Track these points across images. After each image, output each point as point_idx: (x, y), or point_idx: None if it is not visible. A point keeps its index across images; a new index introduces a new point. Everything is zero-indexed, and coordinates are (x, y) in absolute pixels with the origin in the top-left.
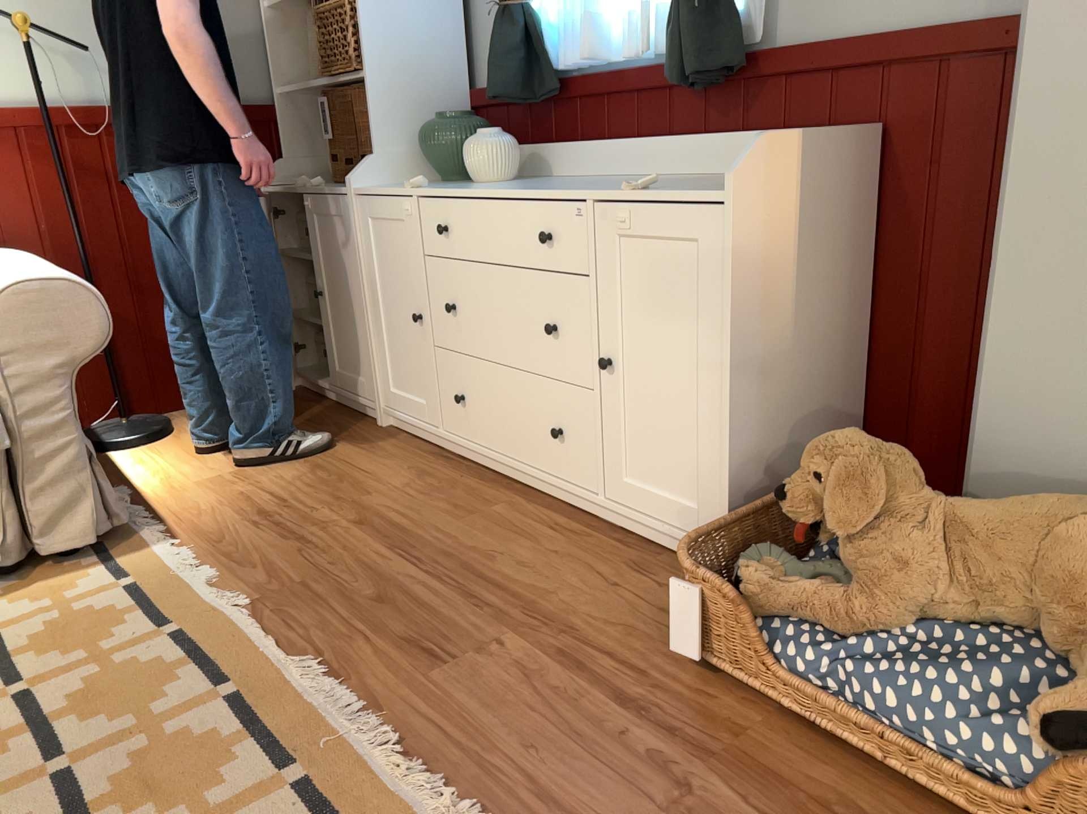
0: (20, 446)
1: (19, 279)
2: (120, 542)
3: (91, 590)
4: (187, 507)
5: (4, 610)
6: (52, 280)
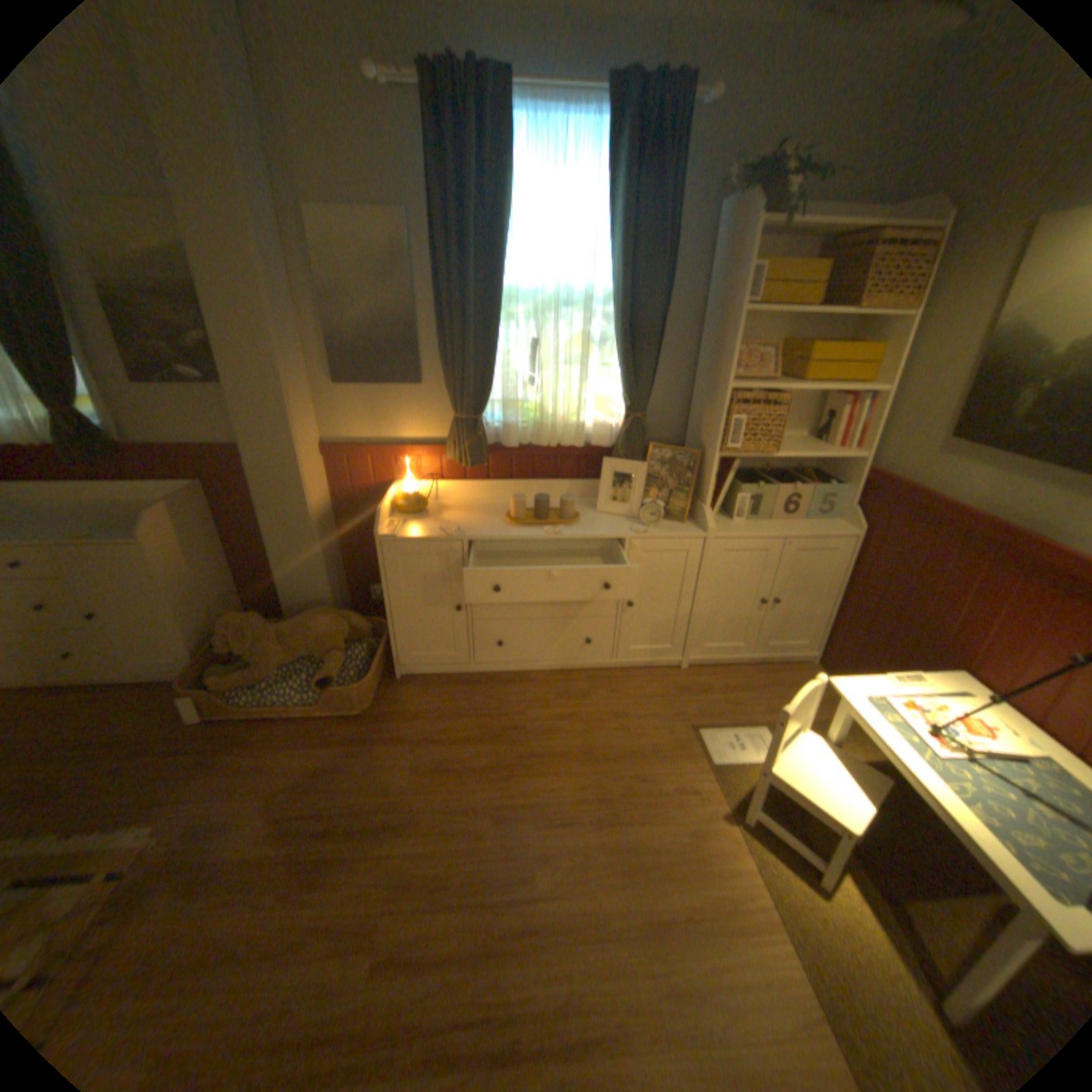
0: None
1: None
2: None
3: None
4: None
5: None
6: None
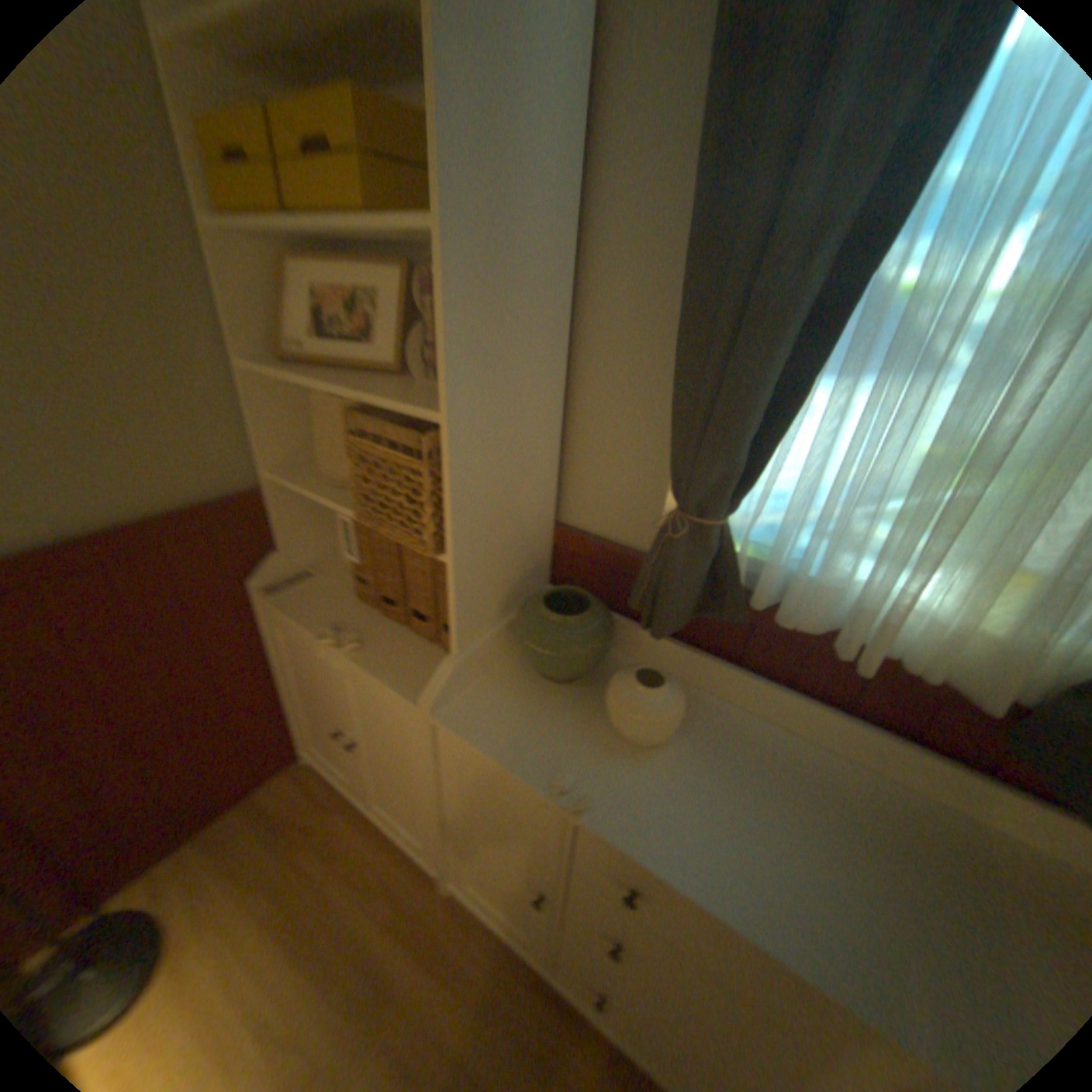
0: None
1: None
2: None
3: None
4: None
5: None
6: None
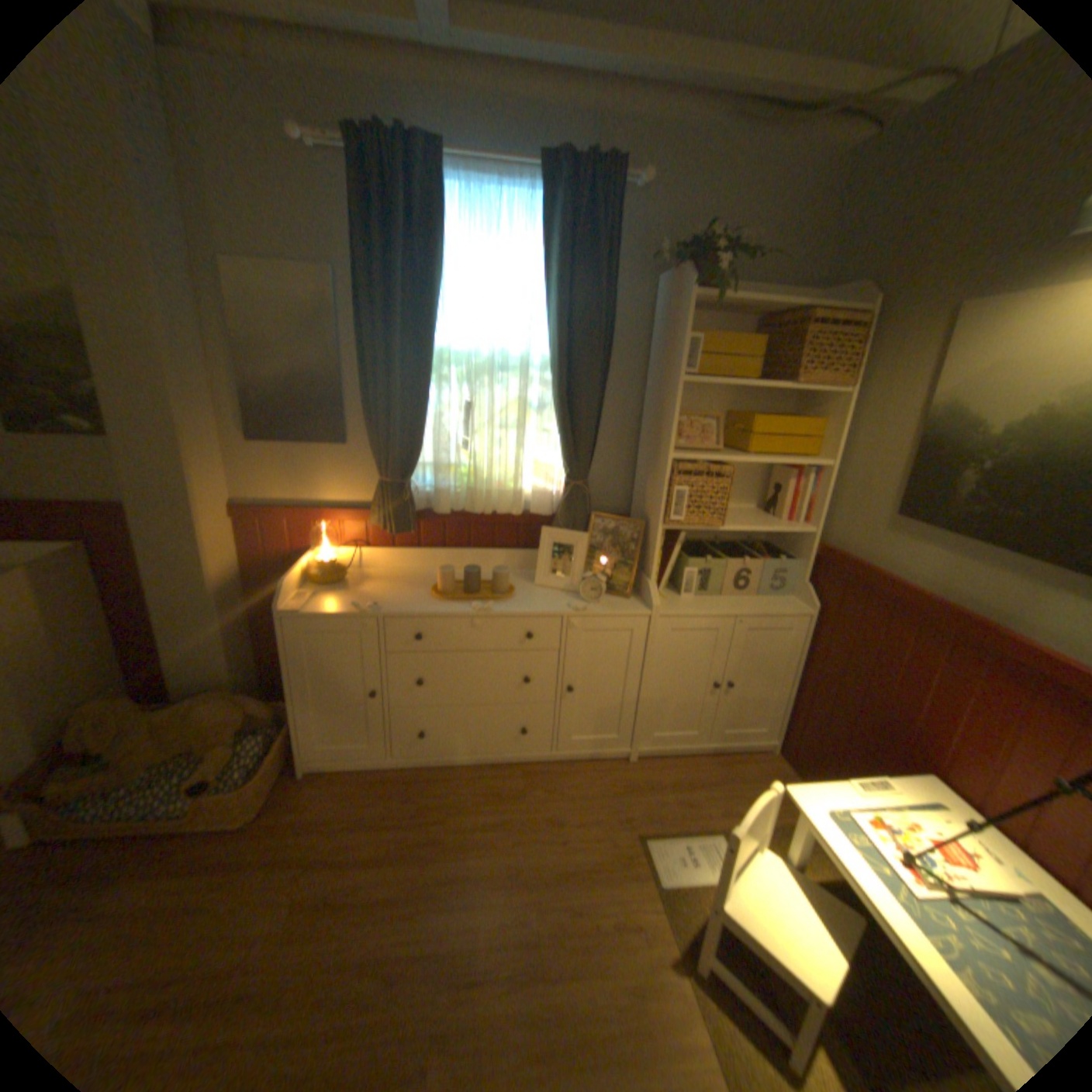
0: None
1: None
2: None
3: None
4: None
5: None
6: None
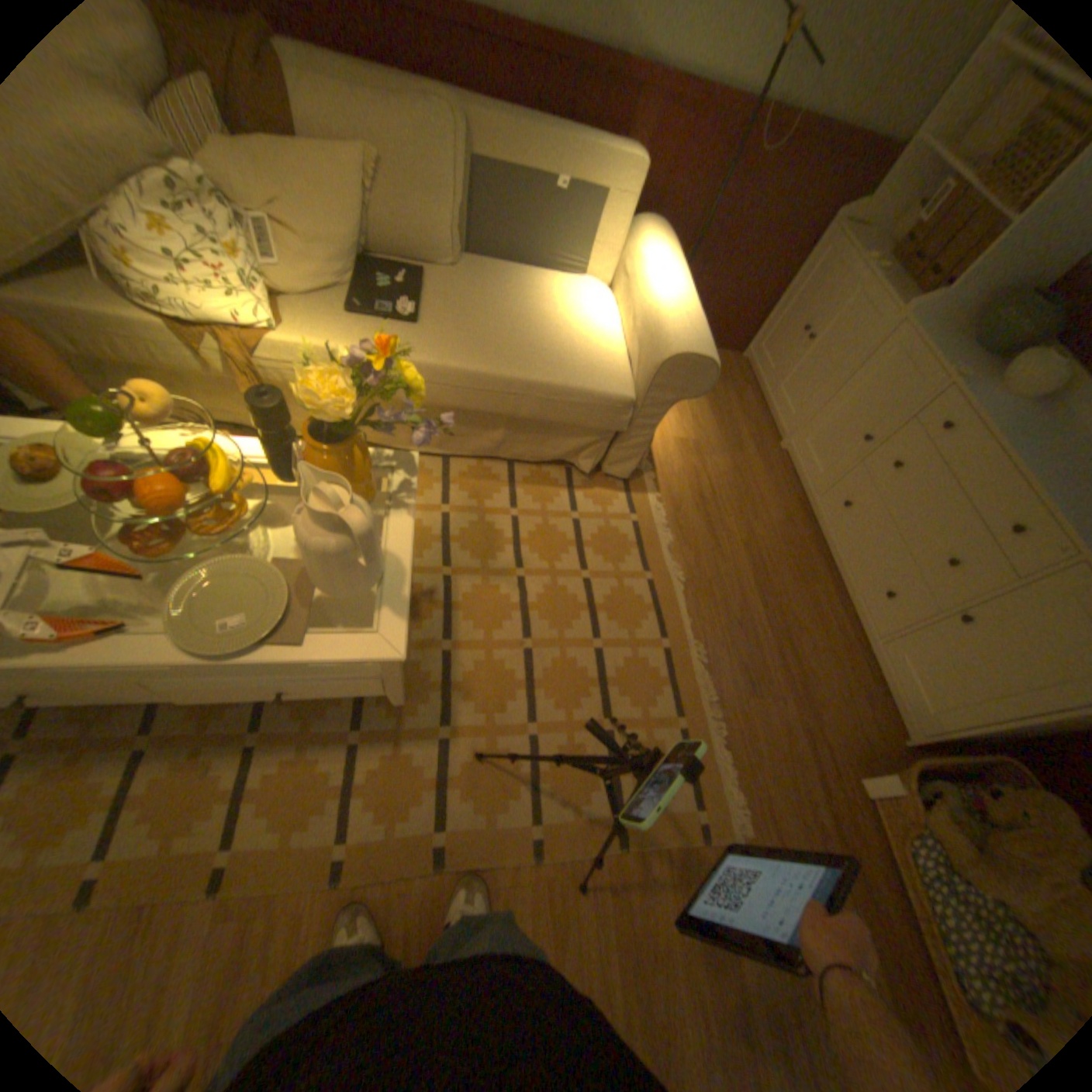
0: (627, 431)
1: (686, 342)
2: (633, 479)
3: (617, 515)
4: (666, 464)
5: (580, 503)
6: (703, 356)
